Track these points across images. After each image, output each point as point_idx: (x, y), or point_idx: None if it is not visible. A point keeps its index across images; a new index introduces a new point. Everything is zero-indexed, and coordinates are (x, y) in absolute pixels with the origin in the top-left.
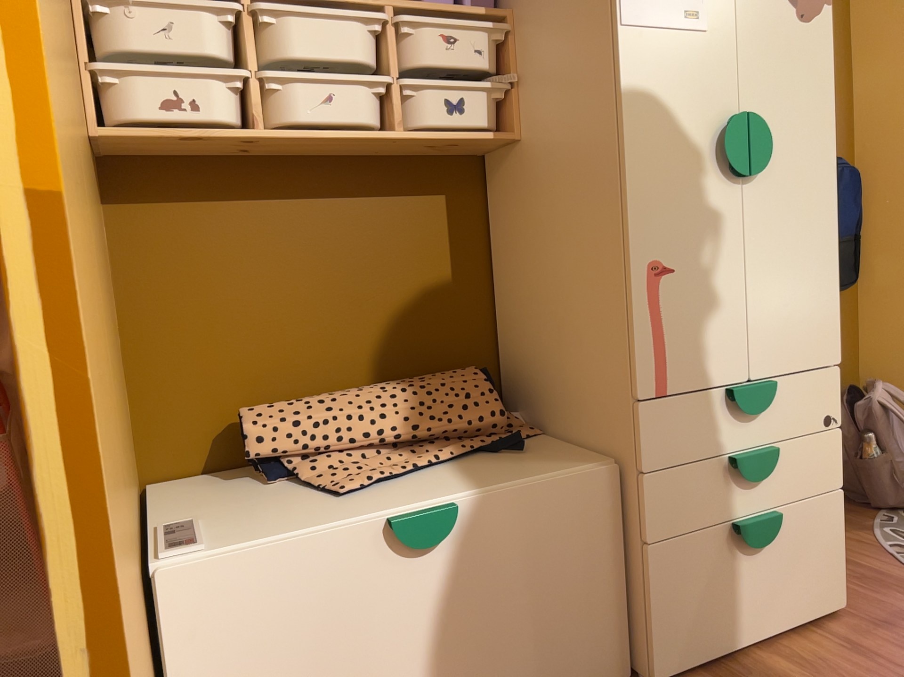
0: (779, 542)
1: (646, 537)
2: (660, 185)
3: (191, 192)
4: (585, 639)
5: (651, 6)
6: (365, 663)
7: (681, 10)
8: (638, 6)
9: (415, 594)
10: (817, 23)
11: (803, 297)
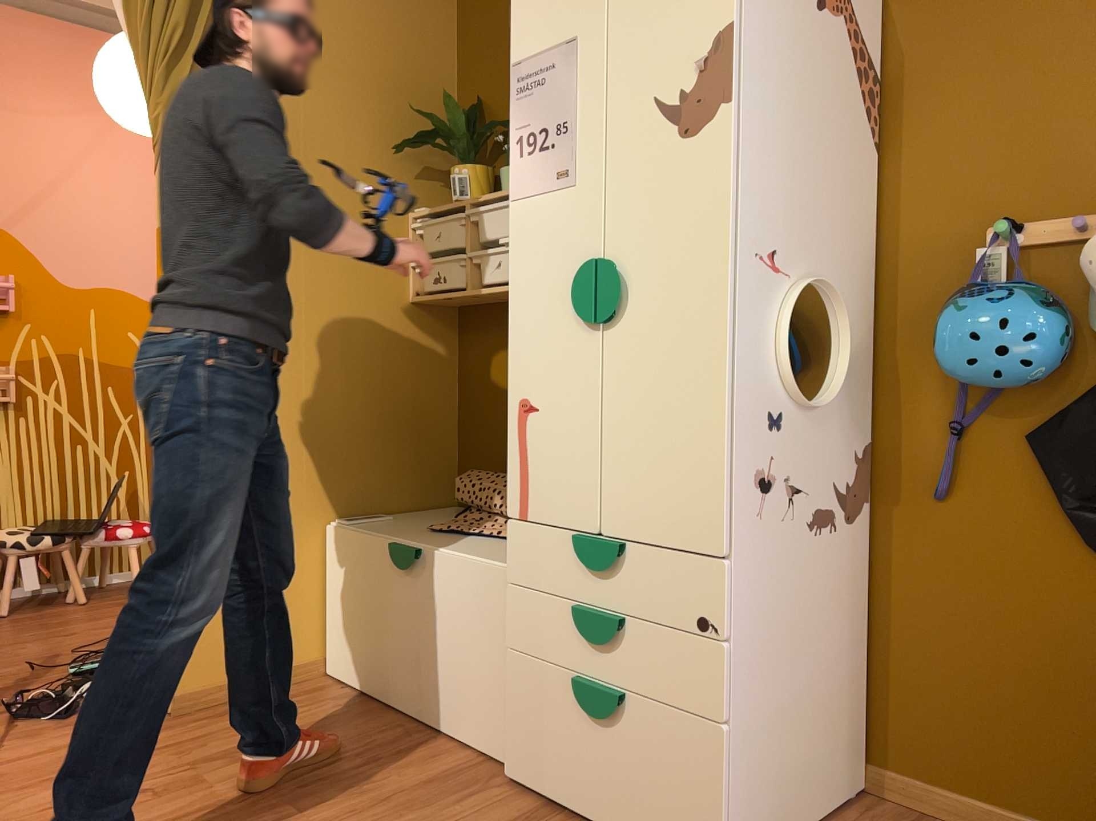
0: (627, 734)
1: (509, 641)
2: (531, 331)
3: (489, 325)
4: (483, 704)
5: (532, 176)
6: (380, 625)
7: (554, 172)
8: (522, 180)
9: (401, 597)
10: (707, 132)
11: (671, 461)
